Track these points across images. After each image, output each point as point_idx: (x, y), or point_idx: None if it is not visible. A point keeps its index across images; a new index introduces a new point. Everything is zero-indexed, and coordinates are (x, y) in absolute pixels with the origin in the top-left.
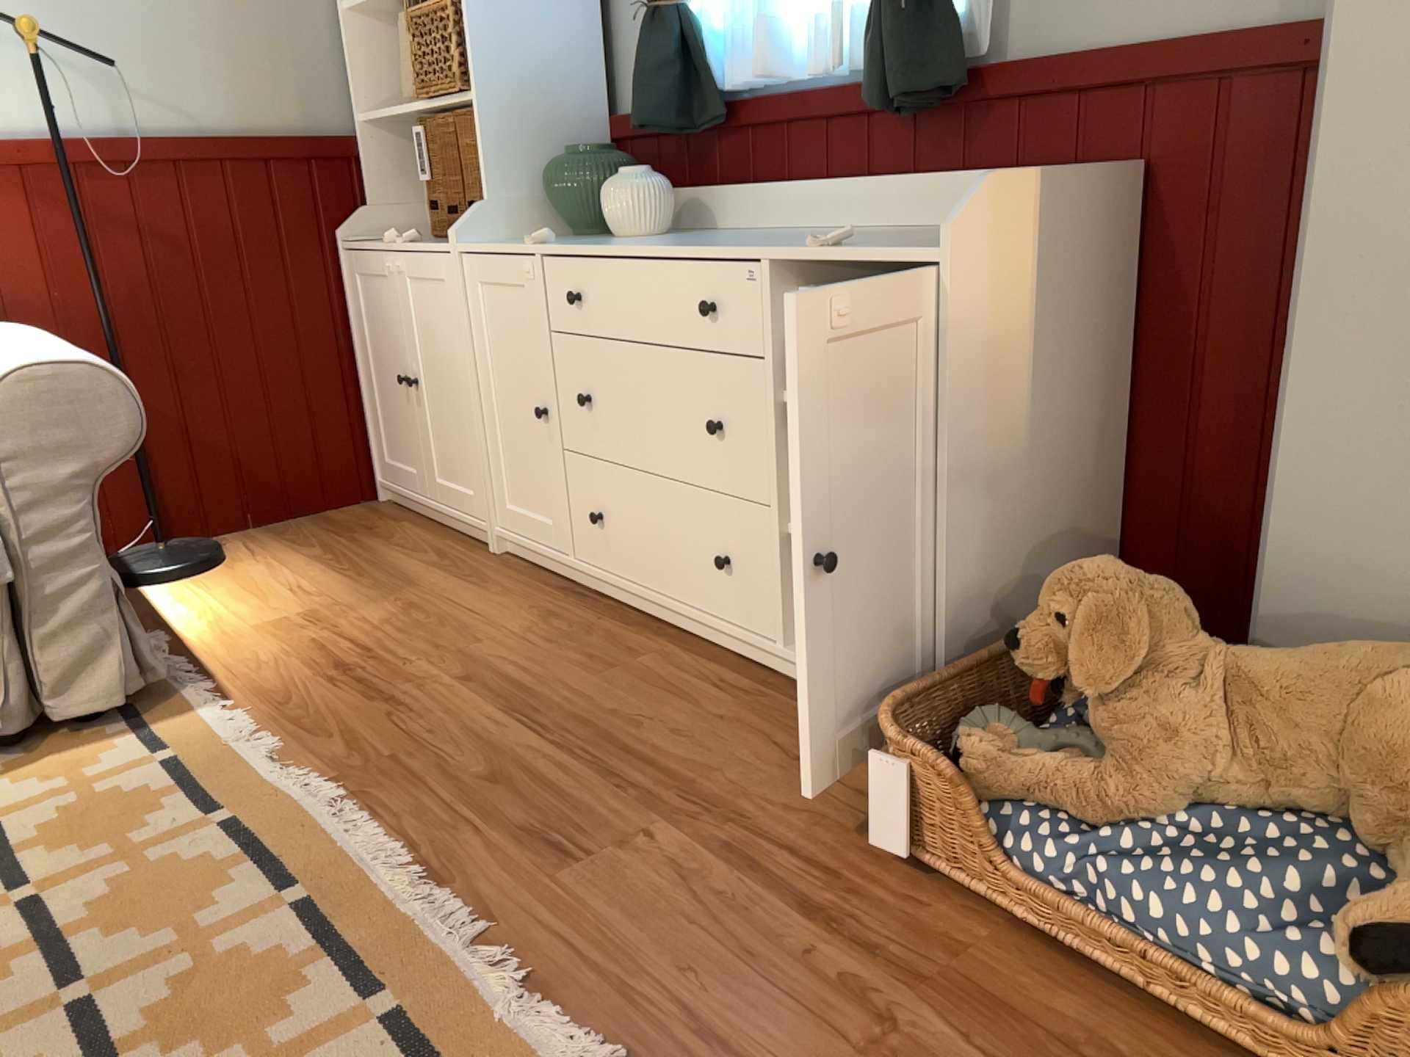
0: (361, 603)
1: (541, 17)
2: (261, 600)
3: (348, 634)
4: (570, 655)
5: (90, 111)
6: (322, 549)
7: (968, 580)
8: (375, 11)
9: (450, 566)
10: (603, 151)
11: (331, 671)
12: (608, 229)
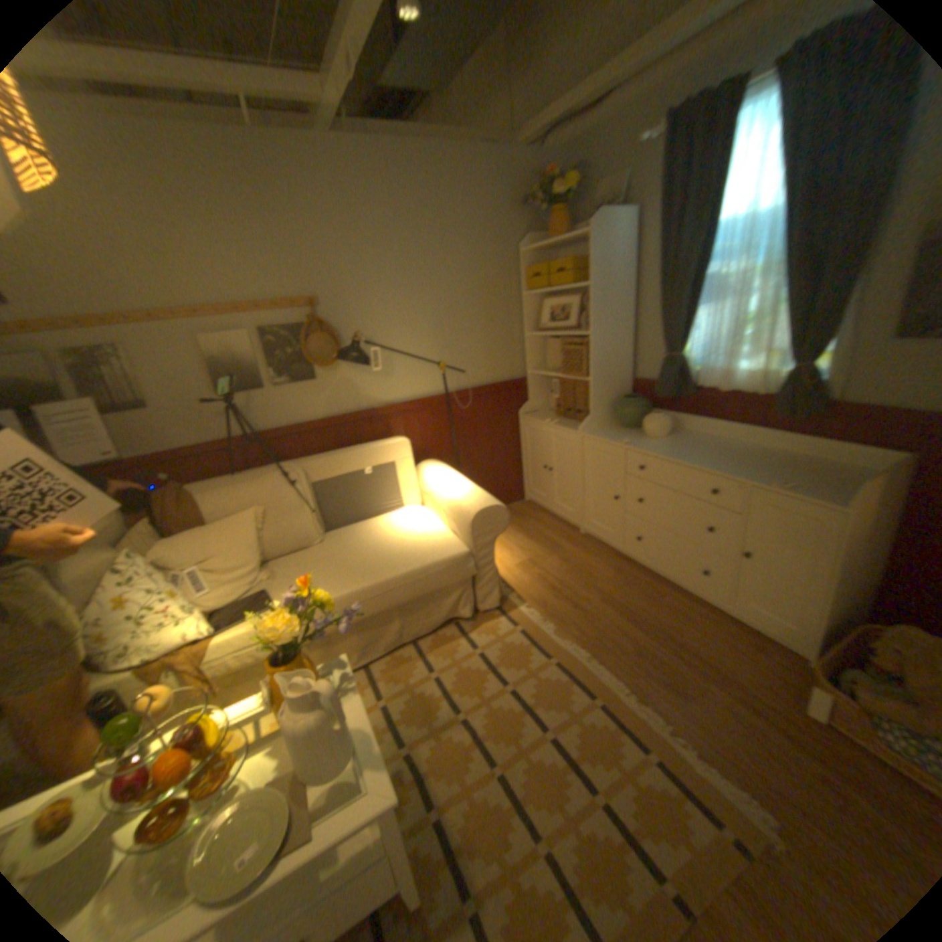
0: (544, 556)
1: (613, 347)
2: (508, 552)
3: (548, 573)
4: (636, 593)
5: (447, 383)
6: (516, 525)
7: (833, 612)
8: (534, 332)
9: (567, 540)
10: (638, 400)
11: (552, 592)
12: (637, 426)
